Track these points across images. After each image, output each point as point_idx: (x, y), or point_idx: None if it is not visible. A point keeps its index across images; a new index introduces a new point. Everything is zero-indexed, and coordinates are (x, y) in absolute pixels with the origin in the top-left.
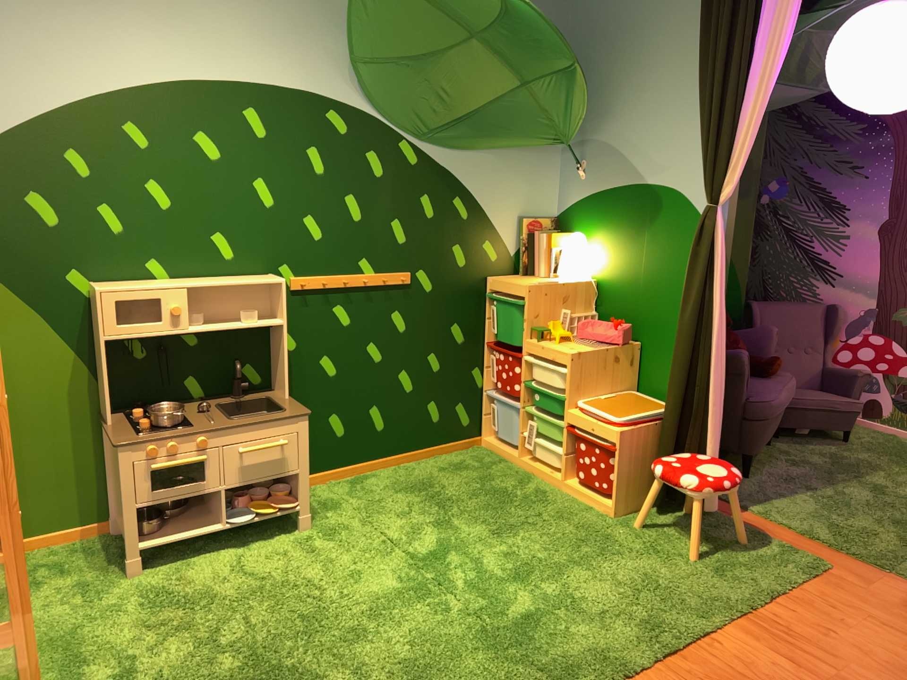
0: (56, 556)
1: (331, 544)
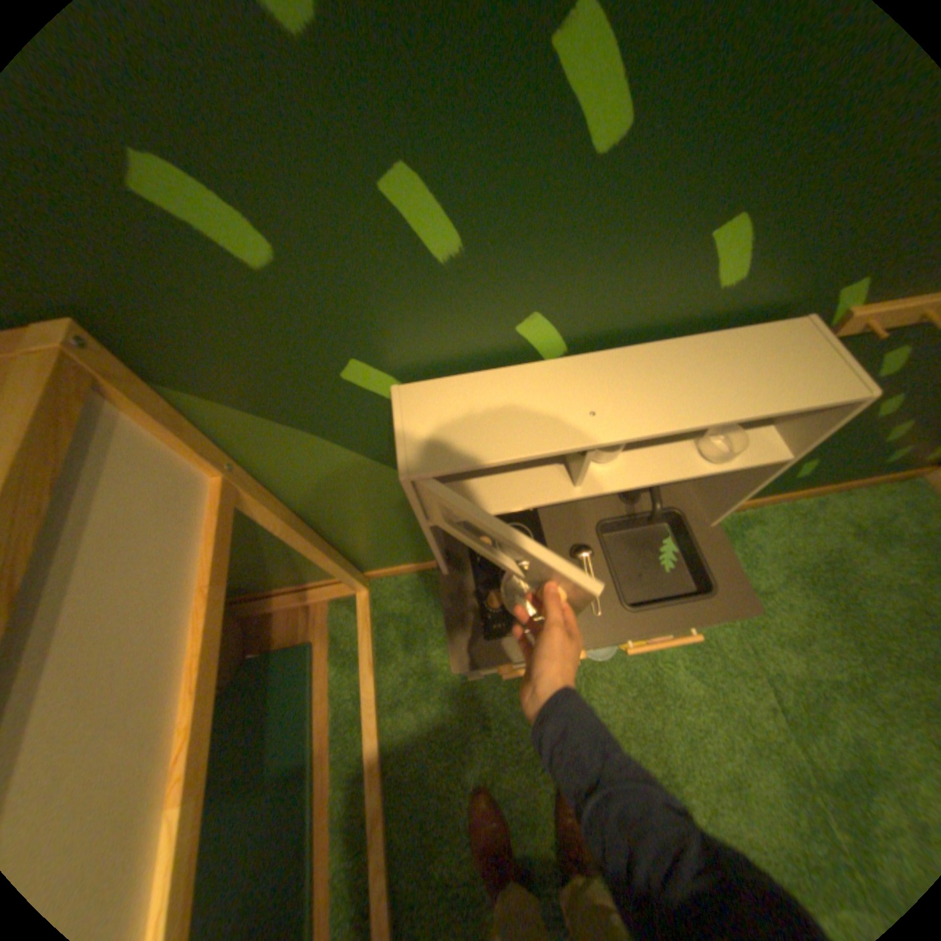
0: (402, 601)
1: (701, 689)
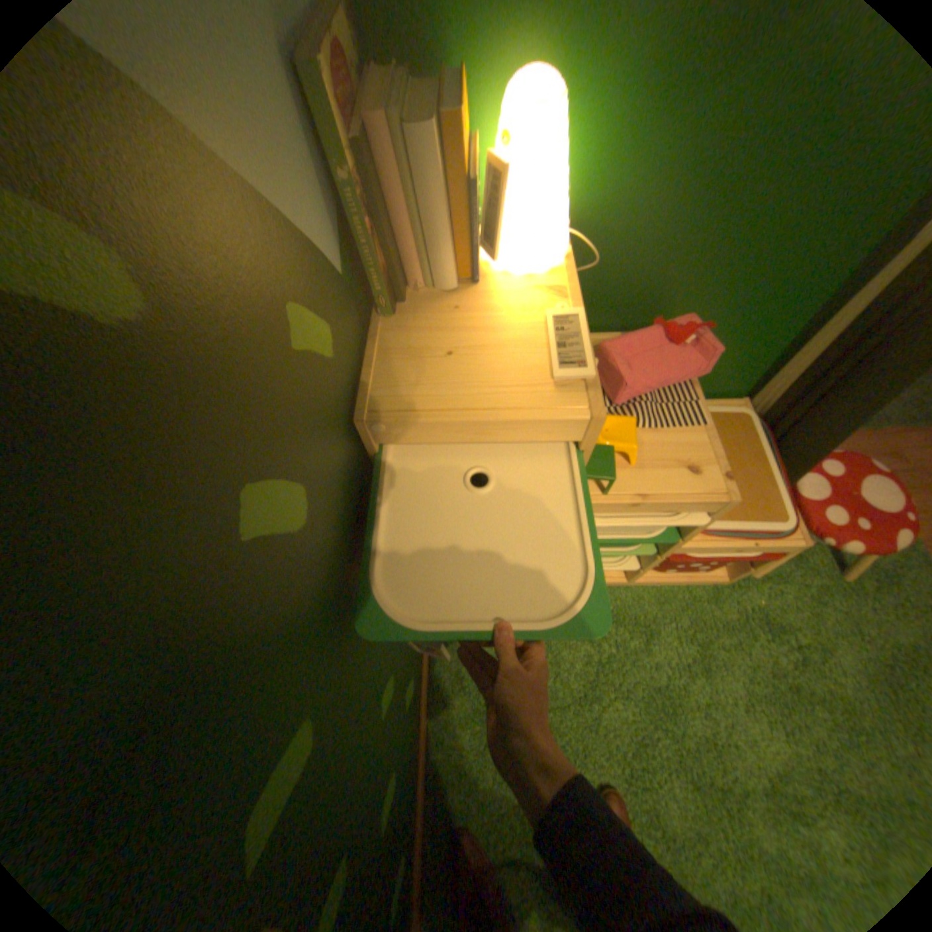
0: None
1: None
